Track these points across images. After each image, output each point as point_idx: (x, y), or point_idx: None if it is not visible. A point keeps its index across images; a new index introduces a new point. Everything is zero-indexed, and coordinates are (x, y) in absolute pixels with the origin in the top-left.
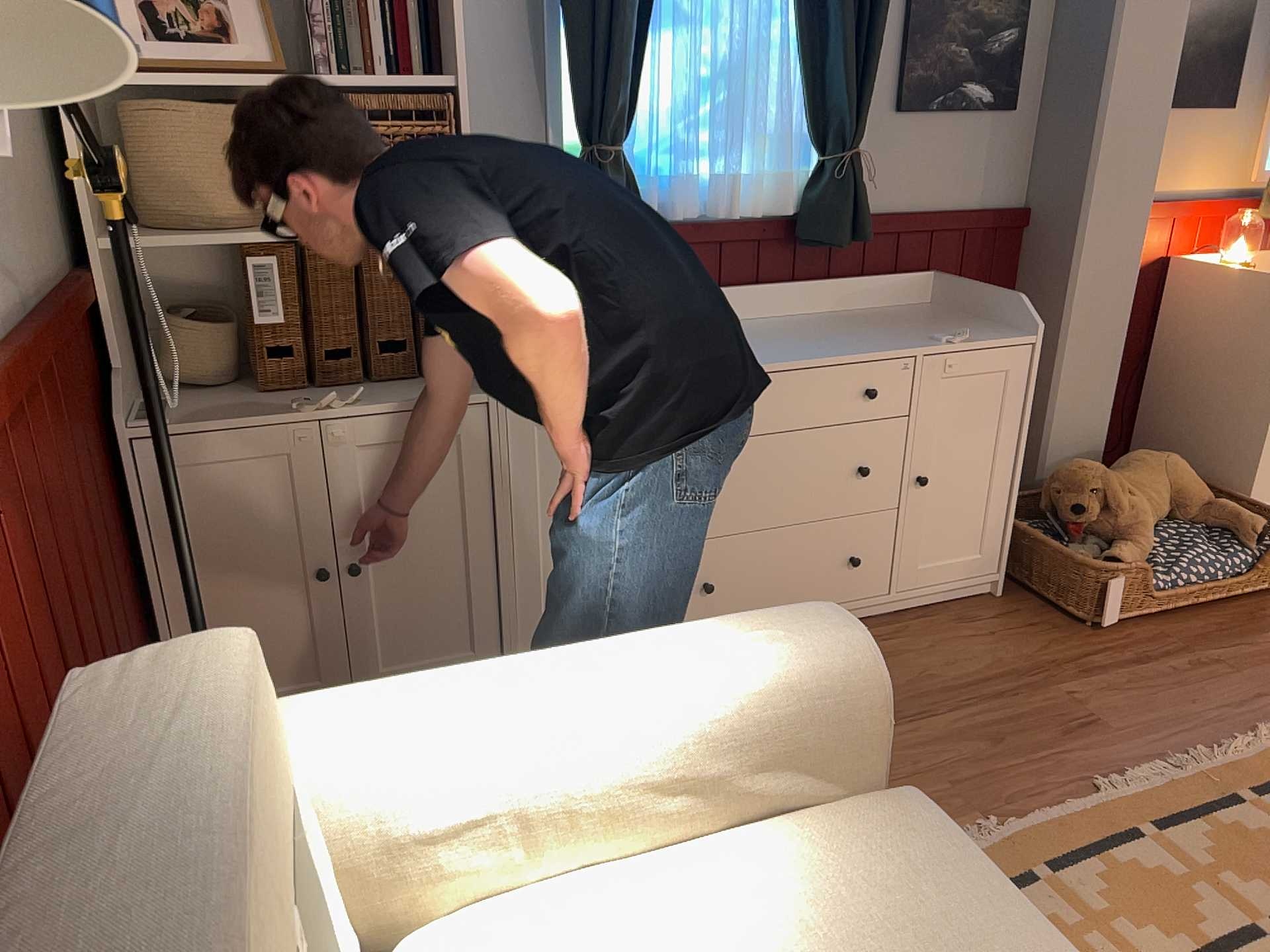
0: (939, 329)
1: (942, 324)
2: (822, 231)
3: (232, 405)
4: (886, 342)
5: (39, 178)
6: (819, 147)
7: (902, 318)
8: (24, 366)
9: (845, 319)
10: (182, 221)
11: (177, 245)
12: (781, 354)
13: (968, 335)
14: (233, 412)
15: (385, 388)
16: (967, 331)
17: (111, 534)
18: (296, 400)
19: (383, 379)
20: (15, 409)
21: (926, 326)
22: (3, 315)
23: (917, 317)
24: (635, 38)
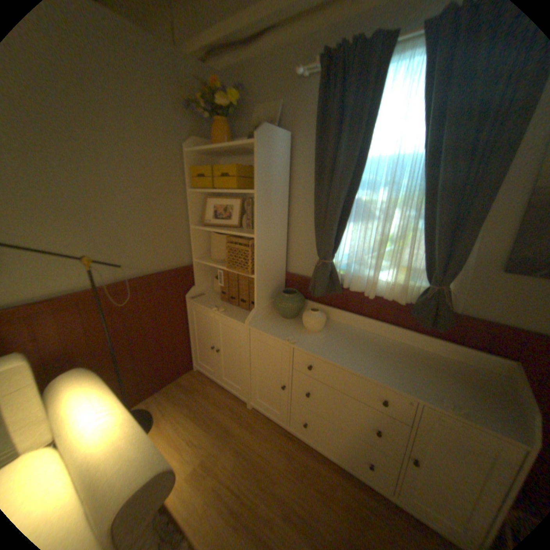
0: (466, 397)
1: (479, 395)
2: (419, 317)
3: (211, 300)
4: (415, 385)
5: (178, 246)
6: (430, 279)
7: (463, 377)
8: (116, 288)
9: (429, 361)
10: (212, 257)
11: (205, 263)
12: (352, 361)
13: (464, 413)
14: (207, 302)
15: (239, 310)
16: (467, 411)
17: (173, 319)
18: (219, 305)
19: (242, 307)
20: (115, 295)
21: (465, 390)
22: (127, 276)
23: (476, 382)
24: (336, 224)
